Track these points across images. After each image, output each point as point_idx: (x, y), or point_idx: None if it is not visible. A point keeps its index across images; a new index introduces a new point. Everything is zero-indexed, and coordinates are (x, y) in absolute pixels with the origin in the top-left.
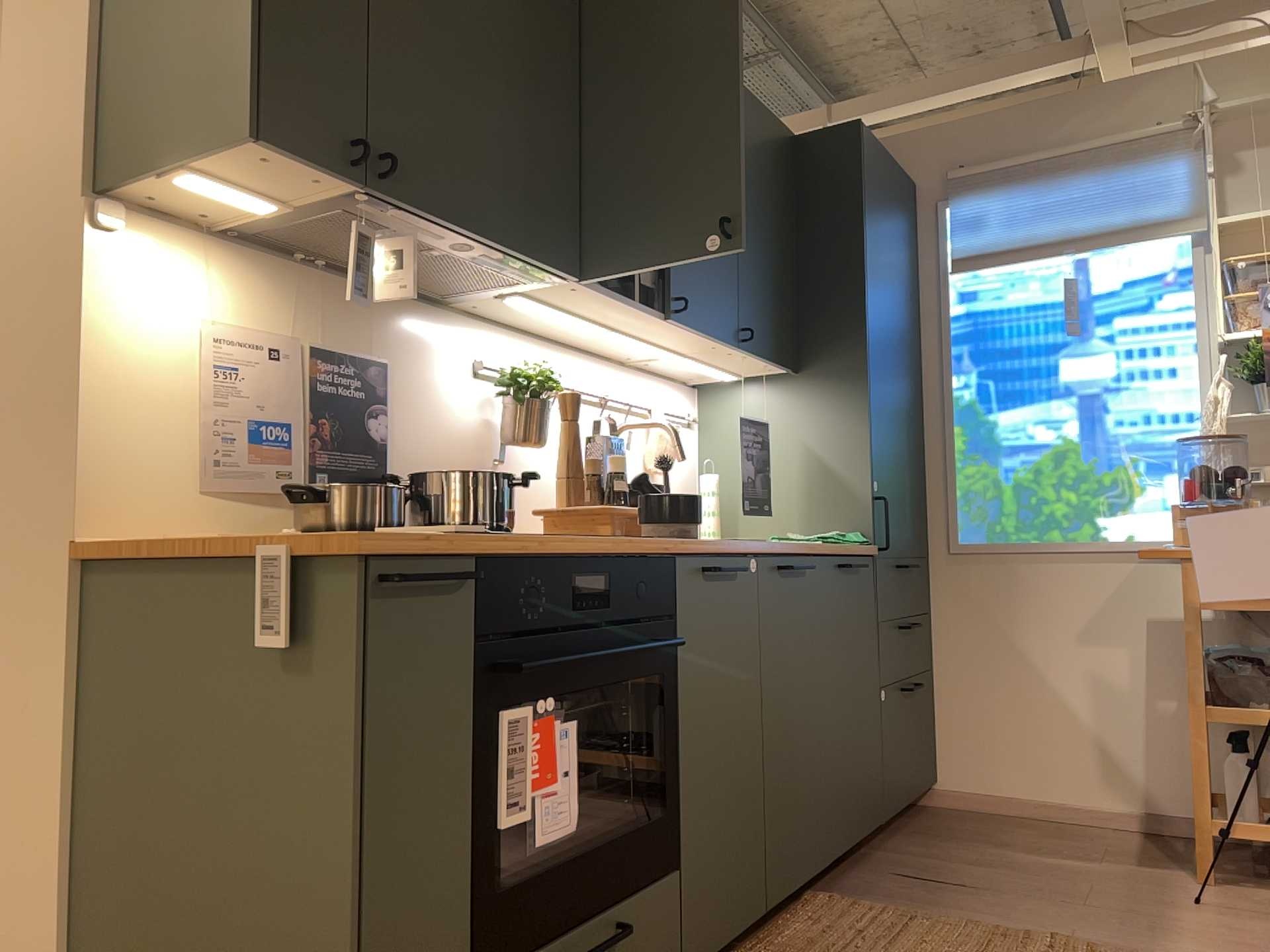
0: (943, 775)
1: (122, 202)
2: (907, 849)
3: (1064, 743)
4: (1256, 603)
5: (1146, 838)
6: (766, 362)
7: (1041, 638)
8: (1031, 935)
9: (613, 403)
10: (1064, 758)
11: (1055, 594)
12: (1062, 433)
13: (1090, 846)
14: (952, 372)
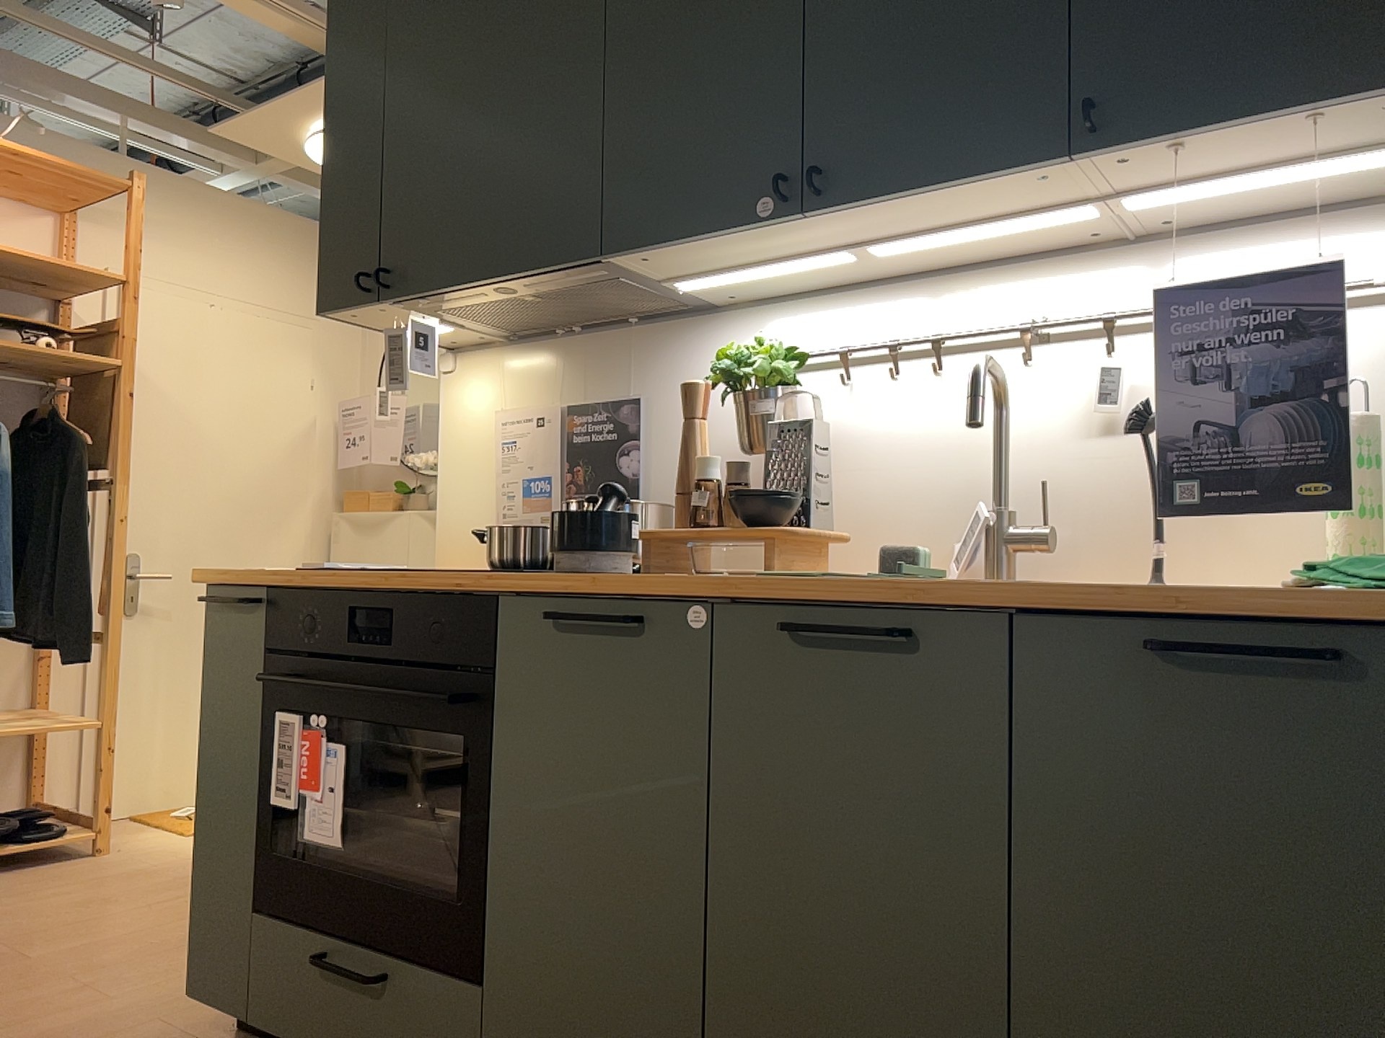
0: None
1: (460, 348)
2: None
3: None
4: None
5: None
6: (1285, 121)
7: None
8: None
9: (1070, 330)
10: None
11: None
12: None
13: None
14: None
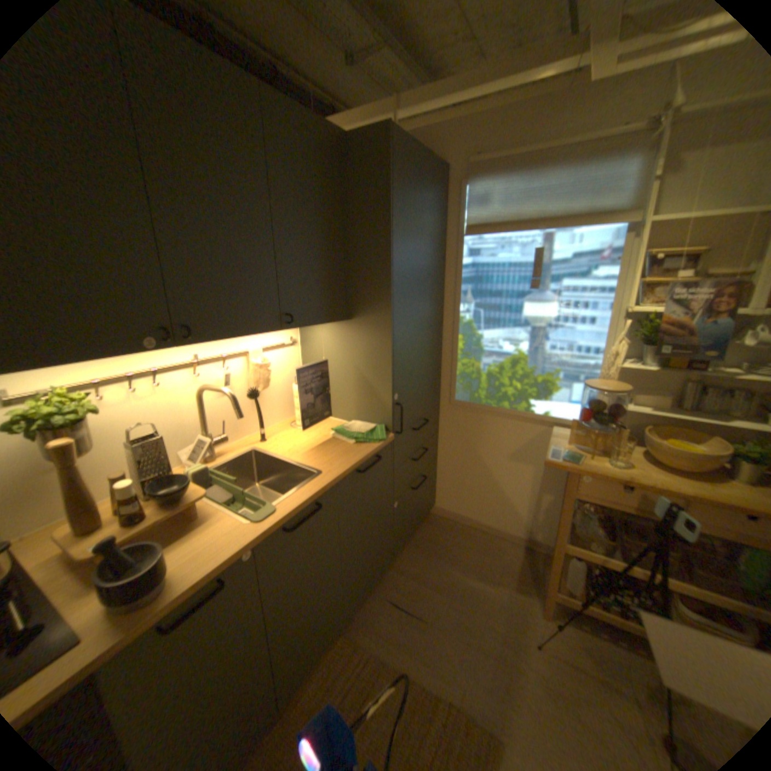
0: (437, 502)
1: None
2: (404, 568)
3: (494, 502)
4: (611, 504)
5: (525, 555)
6: (319, 324)
7: (490, 454)
8: (436, 707)
9: (207, 360)
10: (493, 509)
11: (501, 434)
12: (518, 348)
13: (496, 565)
14: (460, 302)
